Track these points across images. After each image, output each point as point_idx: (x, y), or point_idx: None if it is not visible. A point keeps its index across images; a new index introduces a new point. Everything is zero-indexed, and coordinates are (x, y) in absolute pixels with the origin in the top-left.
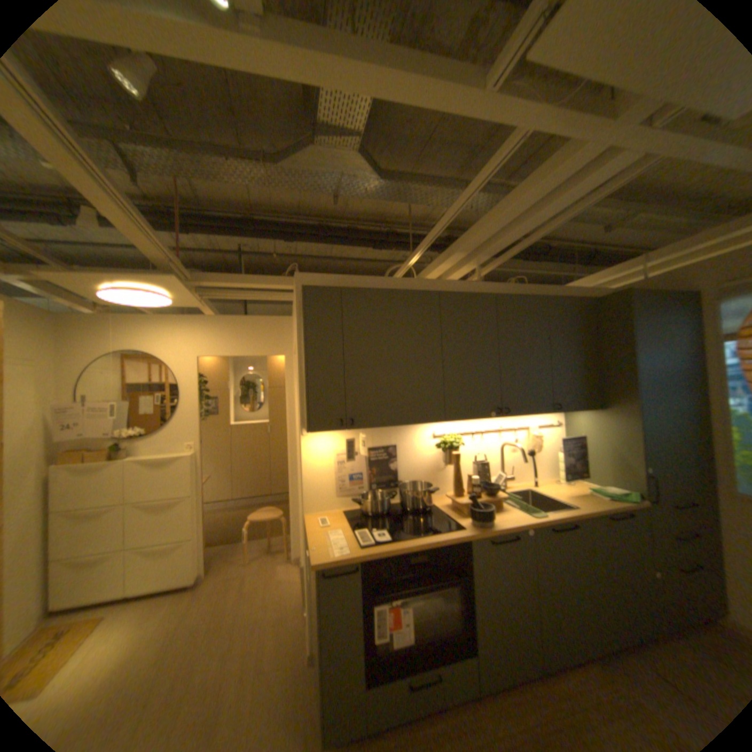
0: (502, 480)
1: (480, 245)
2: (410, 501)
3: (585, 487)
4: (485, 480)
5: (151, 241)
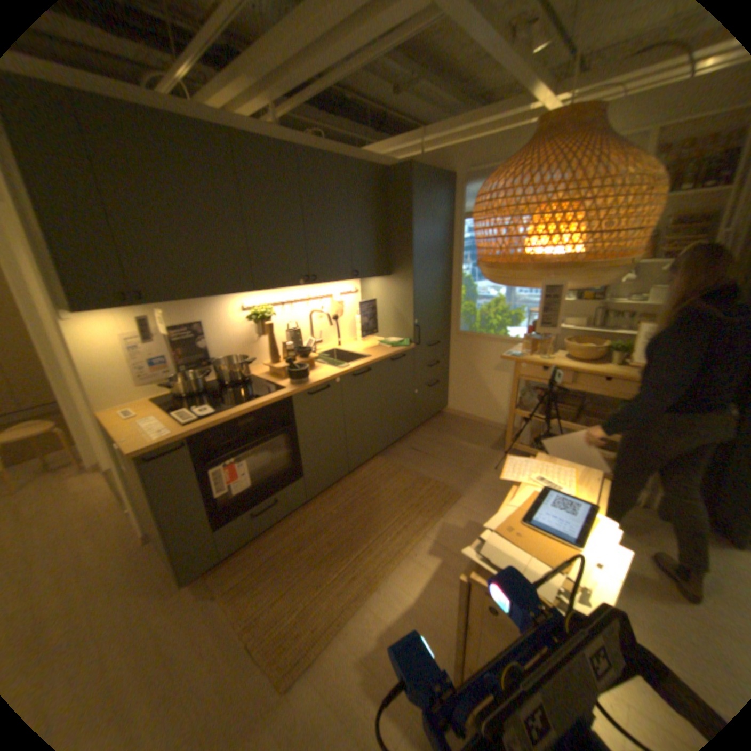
0: (312, 344)
1: (273, 72)
2: (227, 376)
3: (375, 341)
4: (298, 346)
5: None
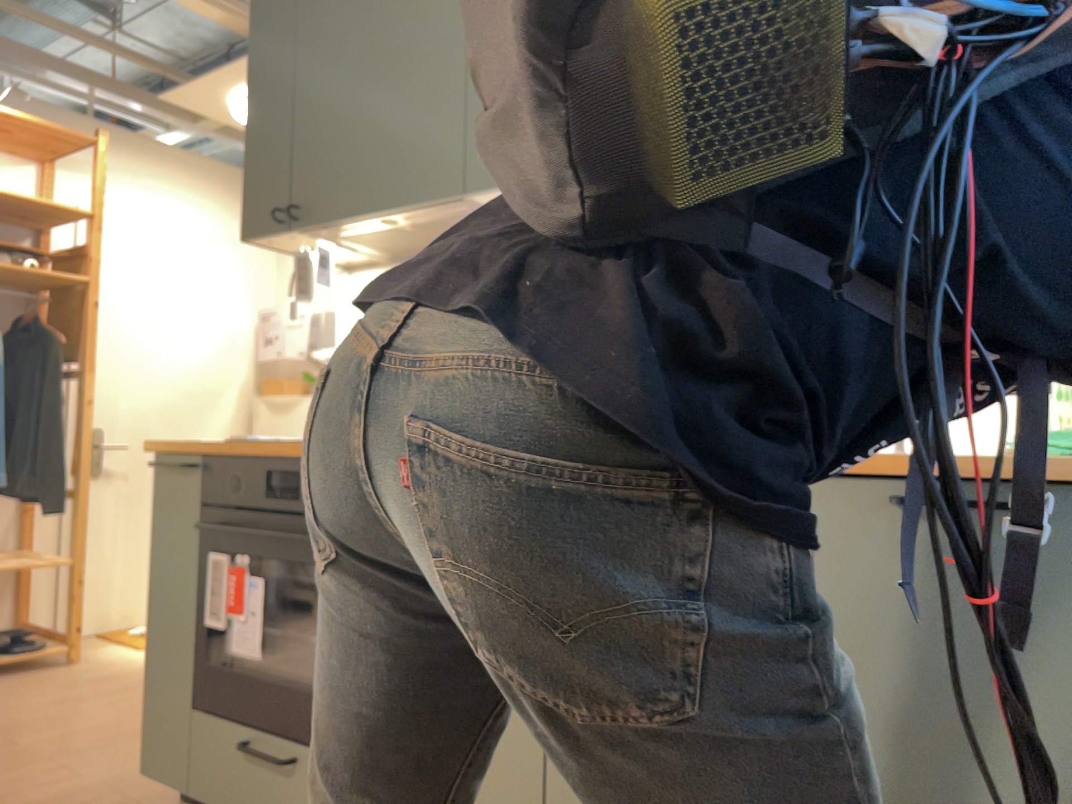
0: None
1: None
2: None
3: None
4: None
5: (205, 0)
